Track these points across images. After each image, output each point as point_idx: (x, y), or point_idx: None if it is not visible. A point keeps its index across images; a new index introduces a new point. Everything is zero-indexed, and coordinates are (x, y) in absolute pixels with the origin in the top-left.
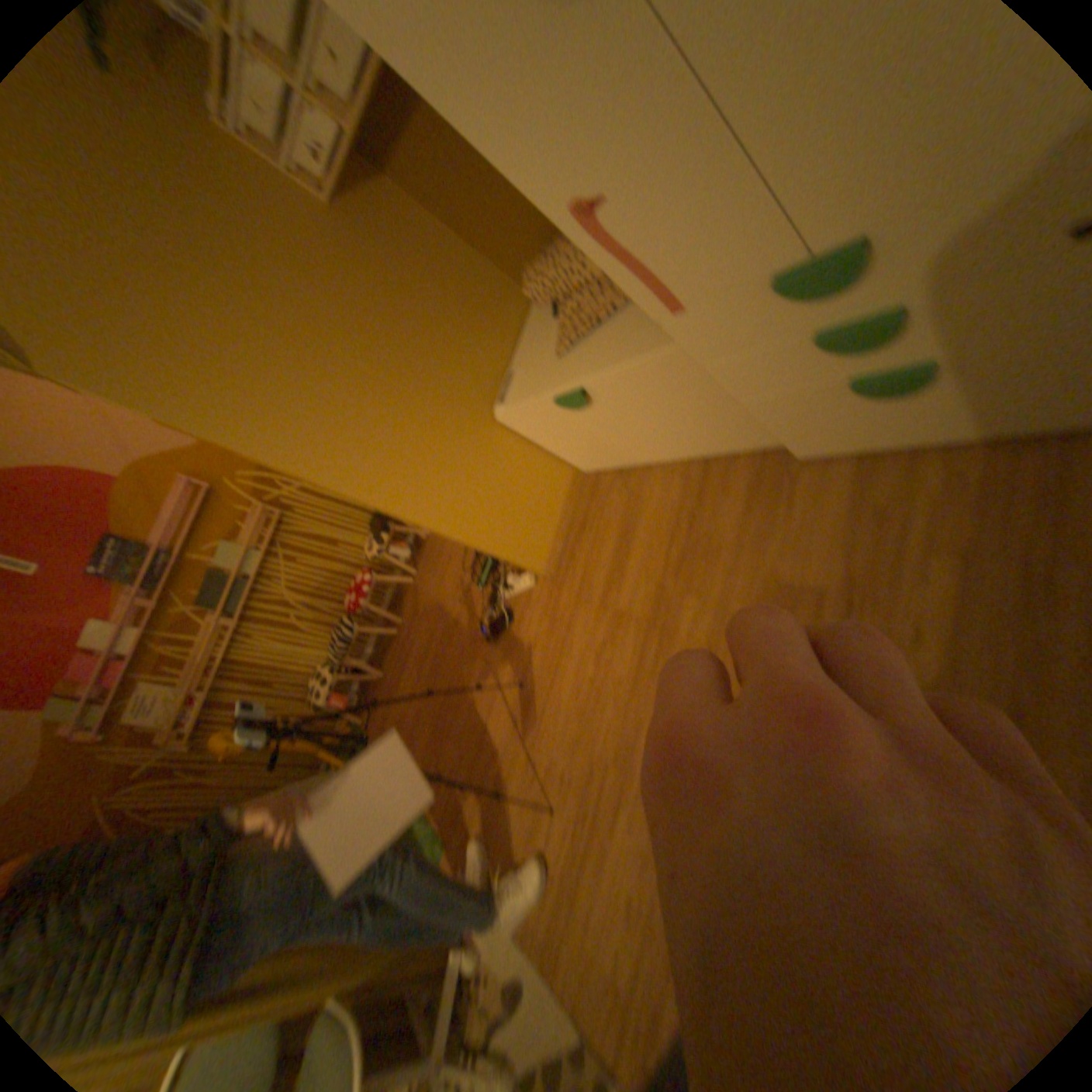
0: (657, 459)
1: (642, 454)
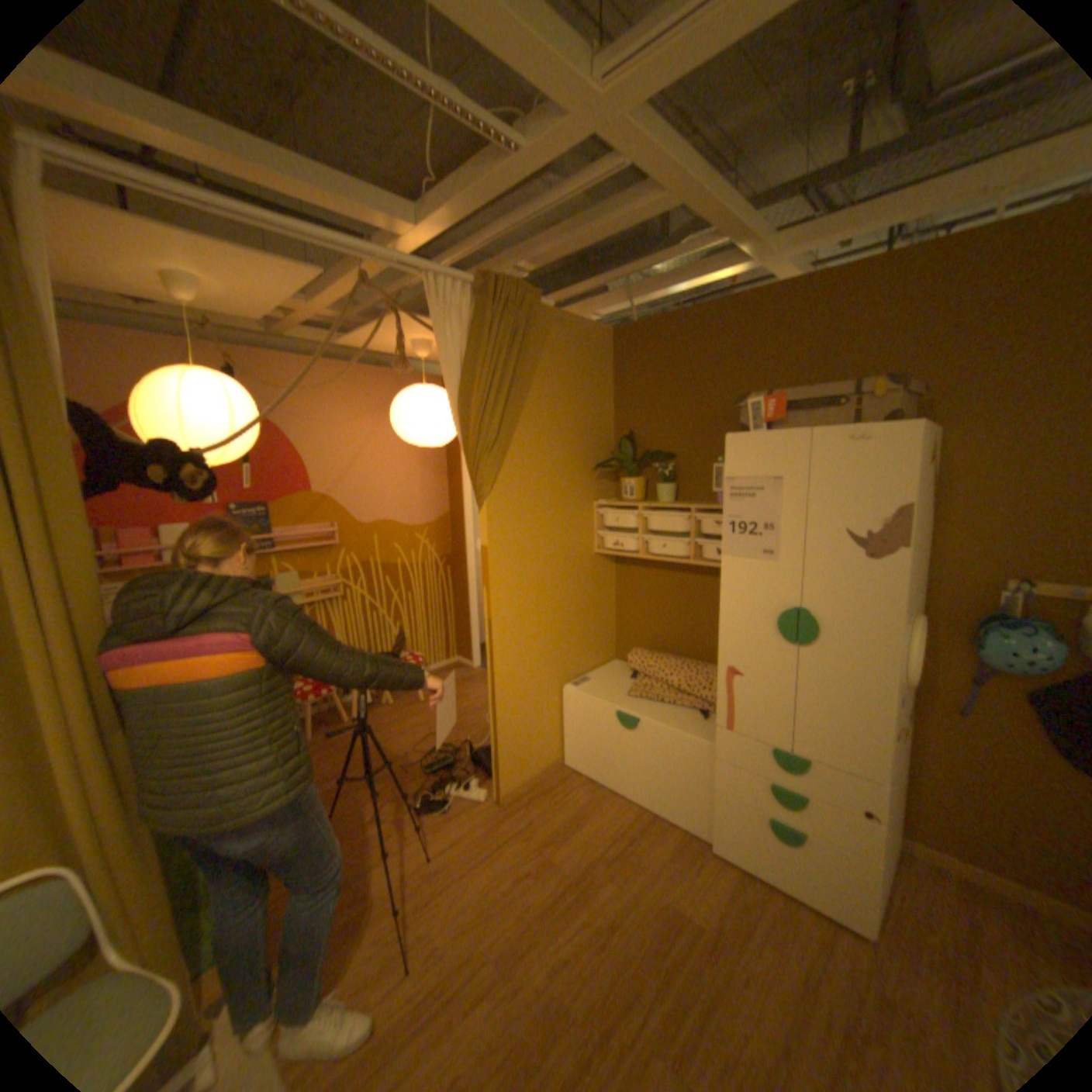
0: (625, 793)
1: (620, 782)
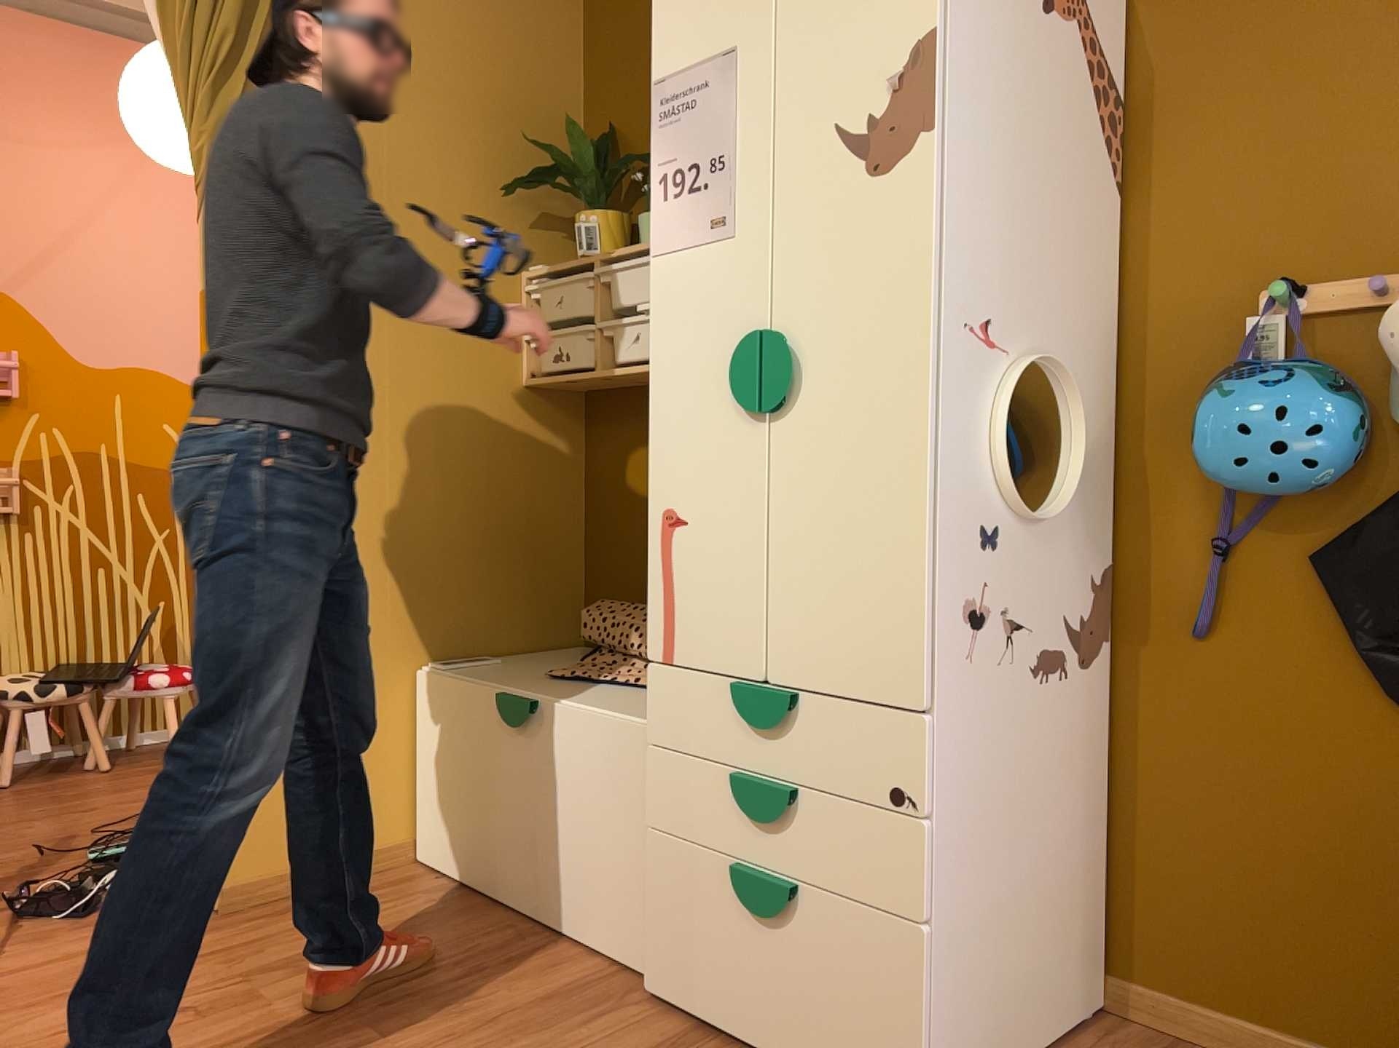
0: (512, 898)
1: (503, 872)
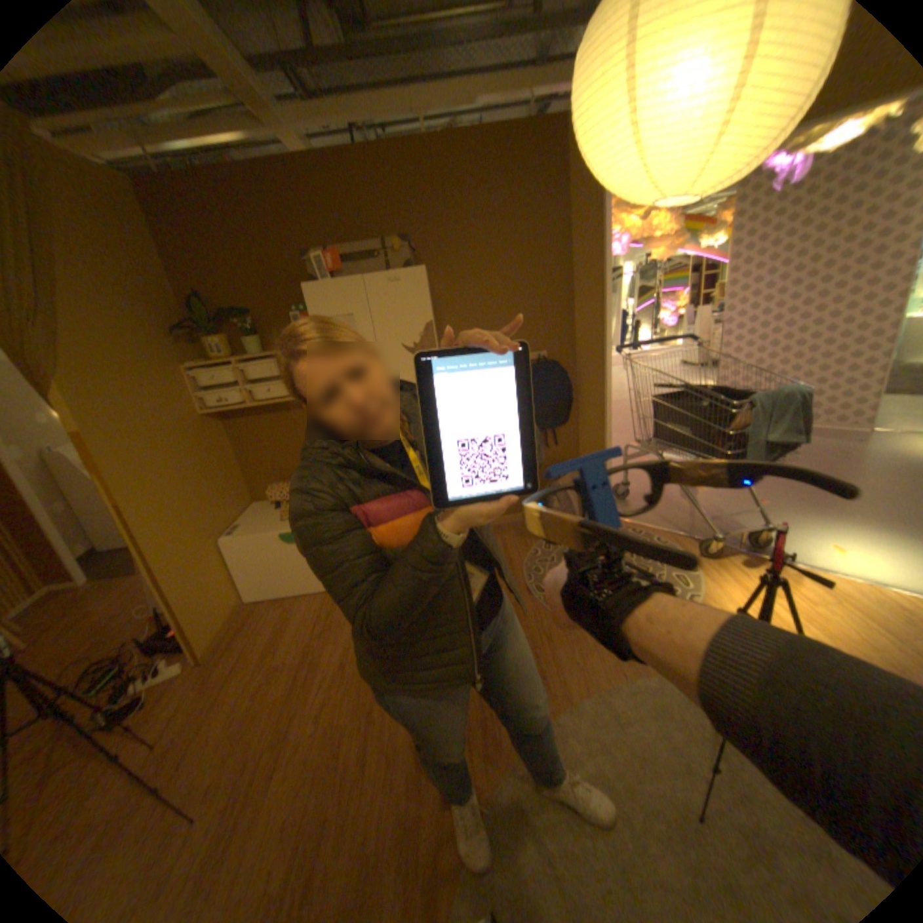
0: (306, 591)
1: (298, 586)
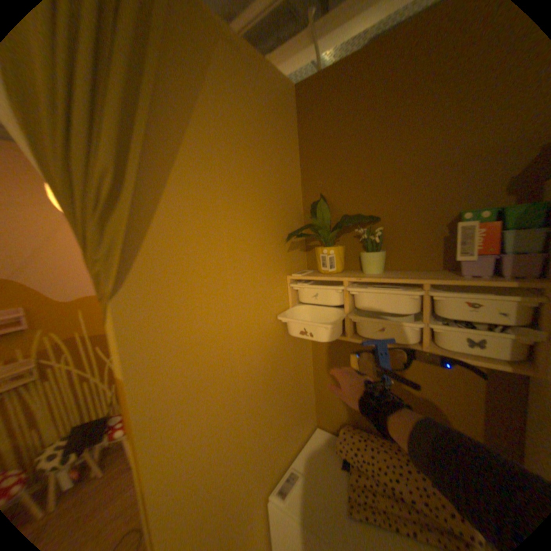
0: None
1: None
